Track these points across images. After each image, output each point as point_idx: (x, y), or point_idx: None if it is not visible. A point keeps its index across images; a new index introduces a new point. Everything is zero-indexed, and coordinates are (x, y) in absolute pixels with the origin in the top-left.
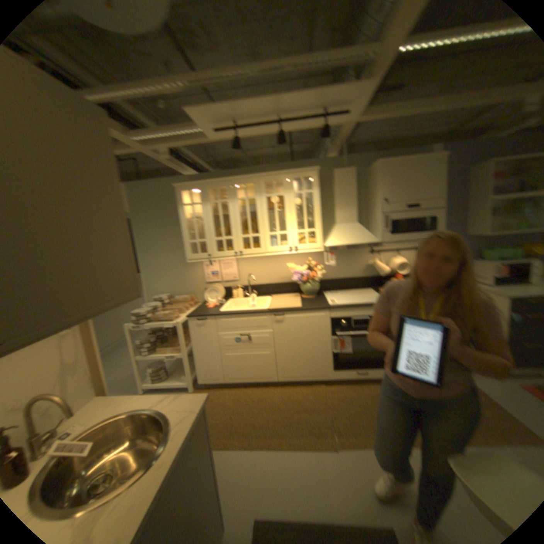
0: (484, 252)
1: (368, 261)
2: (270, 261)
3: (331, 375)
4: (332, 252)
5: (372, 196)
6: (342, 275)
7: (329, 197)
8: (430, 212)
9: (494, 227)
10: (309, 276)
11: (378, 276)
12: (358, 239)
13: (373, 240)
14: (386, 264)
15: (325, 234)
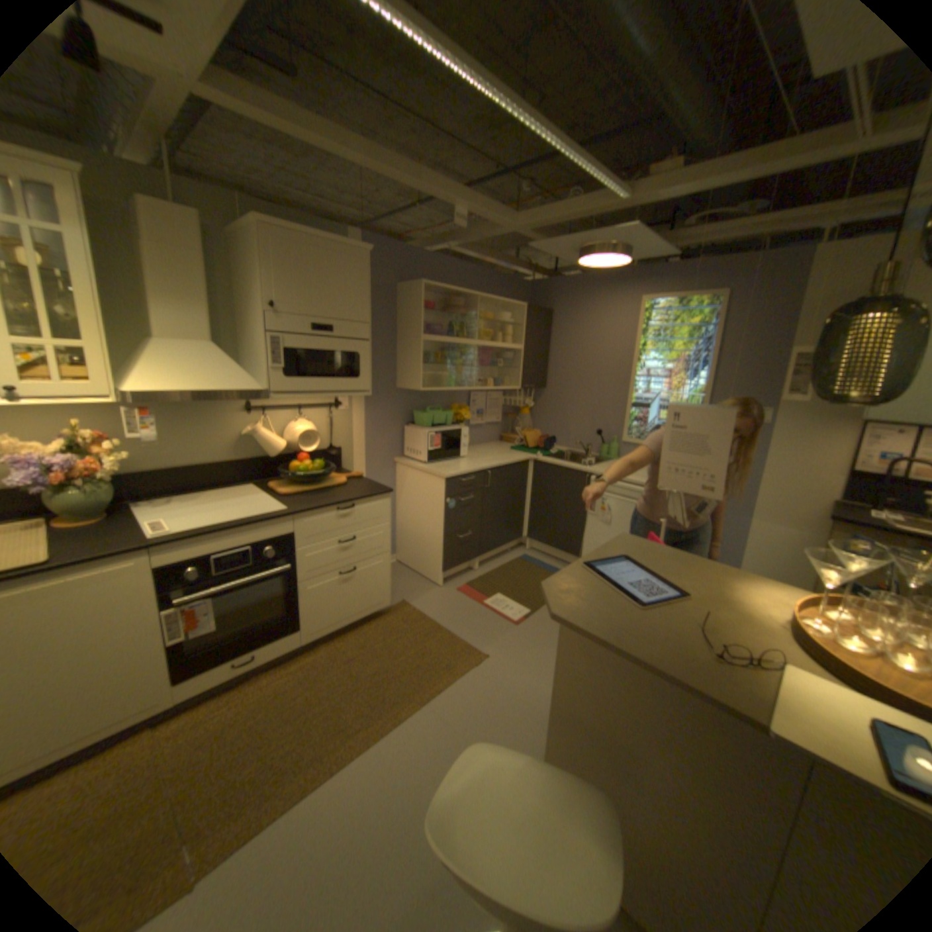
0: (414, 415)
1: (240, 426)
2: None
3: (163, 696)
4: (147, 403)
5: (241, 289)
6: (179, 458)
7: (126, 264)
8: (348, 344)
9: (425, 379)
10: (72, 467)
11: (262, 456)
12: (212, 377)
13: (247, 384)
14: (276, 432)
15: (119, 357)
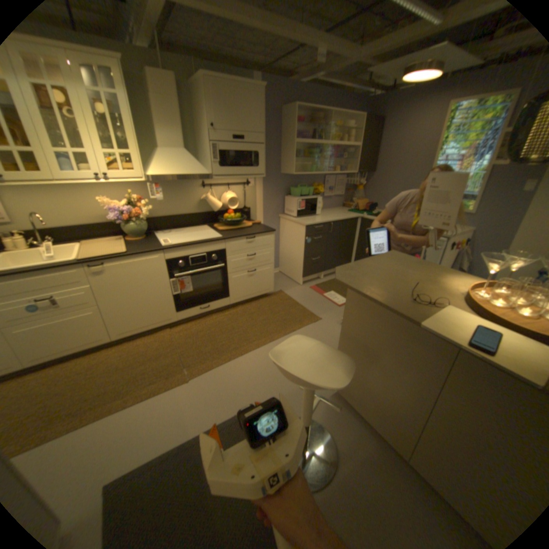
0: (291, 189)
1: (200, 194)
2: (65, 191)
3: (173, 315)
4: (158, 182)
5: (197, 117)
6: (173, 210)
7: (143, 107)
8: (252, 146)
9: (297, 166)
10: (131, 212)
11: (210, 211)
12: (185, 167)
13: (202, 170)
14: (217, 198)
15: (144, 158)
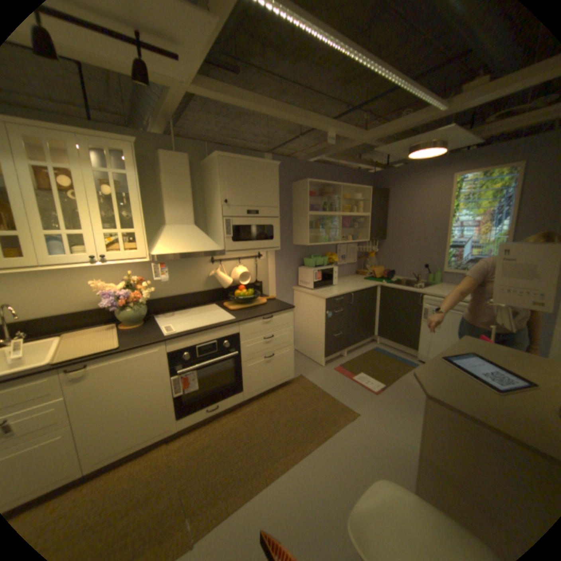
0: (303, 260)
1: (208, 271)
2: (51, 277)
3: (171, 426)
4: (162, 260)
5: (208, 194)
6: (177, 290)
7: (152, 187)
8: (266, 220)
9: (310, 238)
10: (128, 297)
11: (219, 288)
12: (195, 244)
13: (213, 247)
14: (227, 274)
15: (149, 237)
